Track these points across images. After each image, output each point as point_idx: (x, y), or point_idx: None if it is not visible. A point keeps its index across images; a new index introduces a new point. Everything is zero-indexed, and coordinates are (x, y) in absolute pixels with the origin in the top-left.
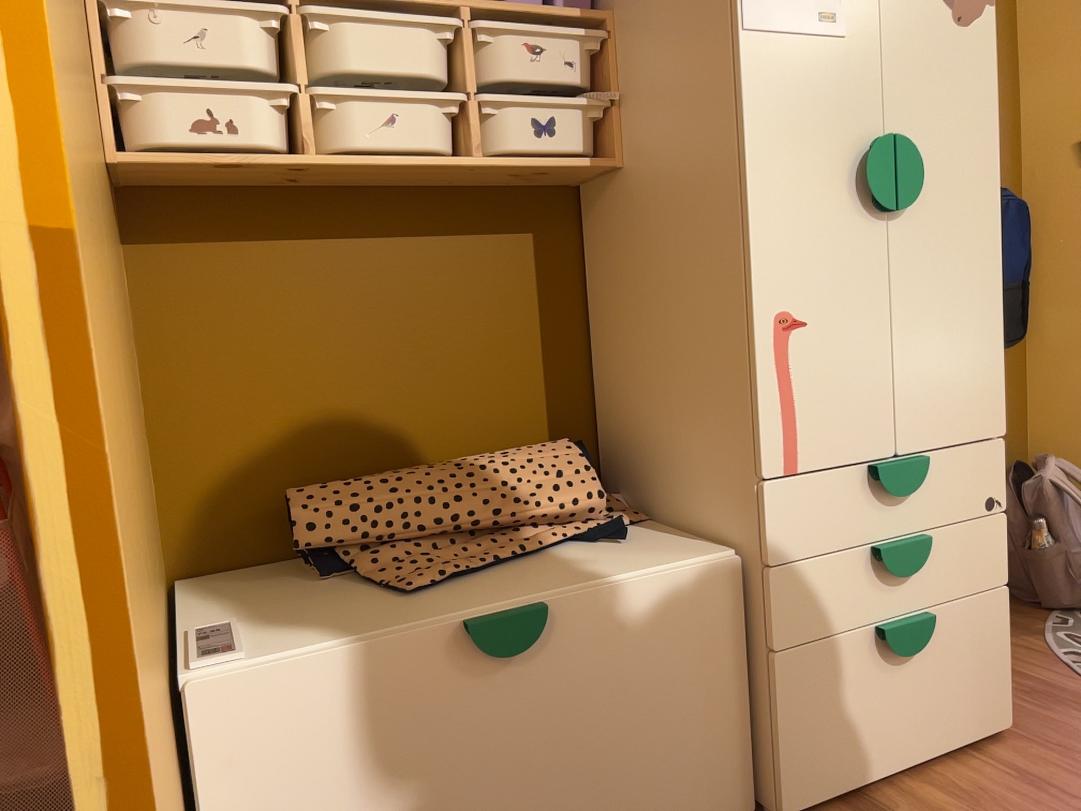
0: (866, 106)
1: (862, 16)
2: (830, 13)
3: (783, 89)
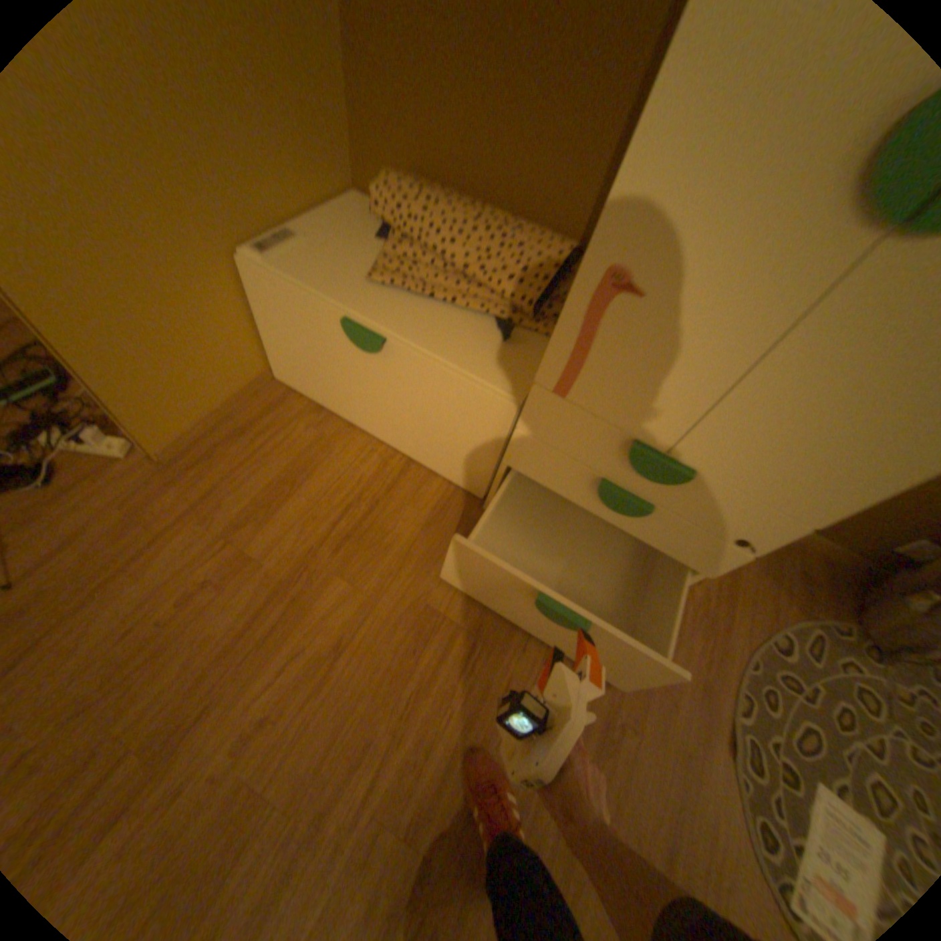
0: None
1: None
2: None
3: None
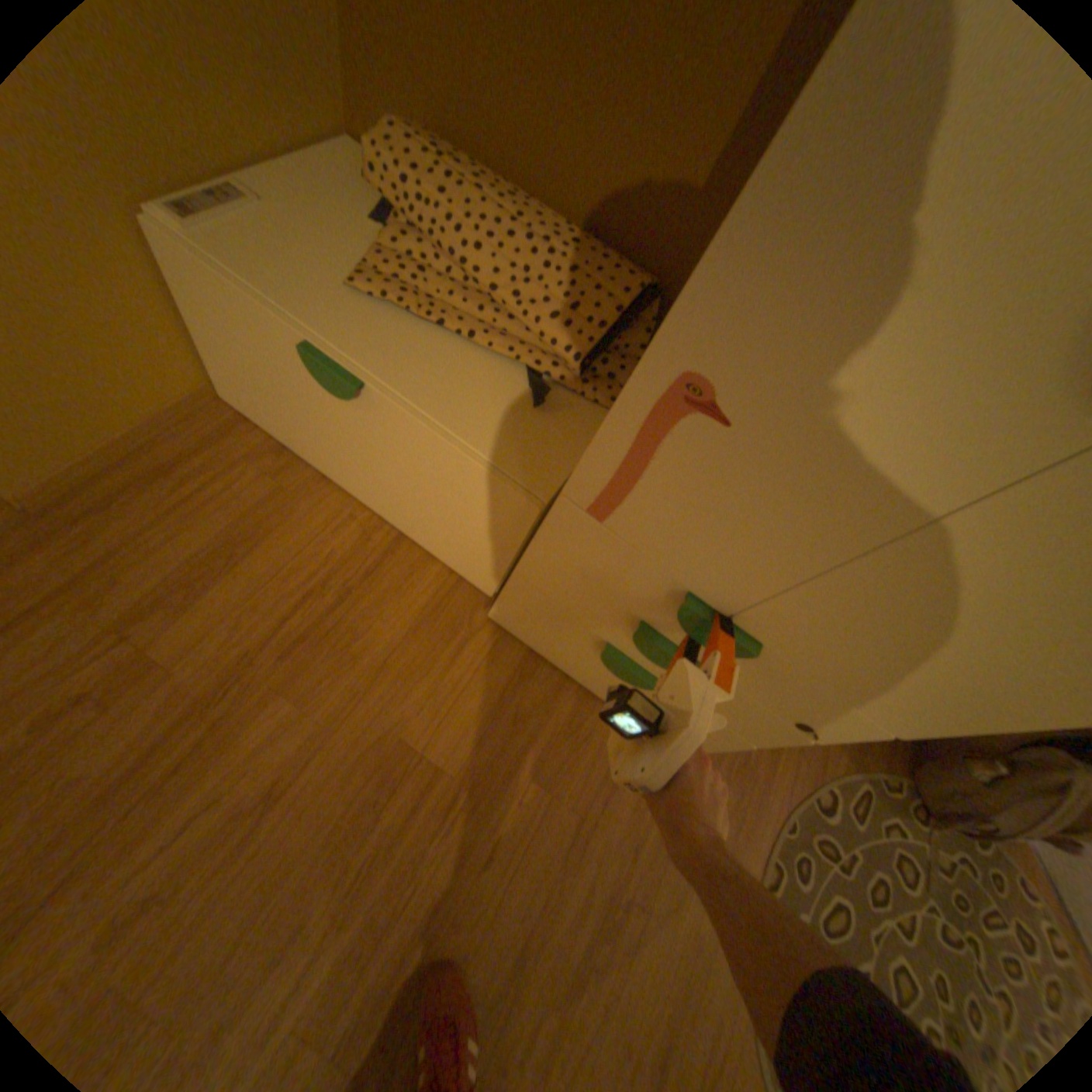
0: None
1: None
2: None
3: None
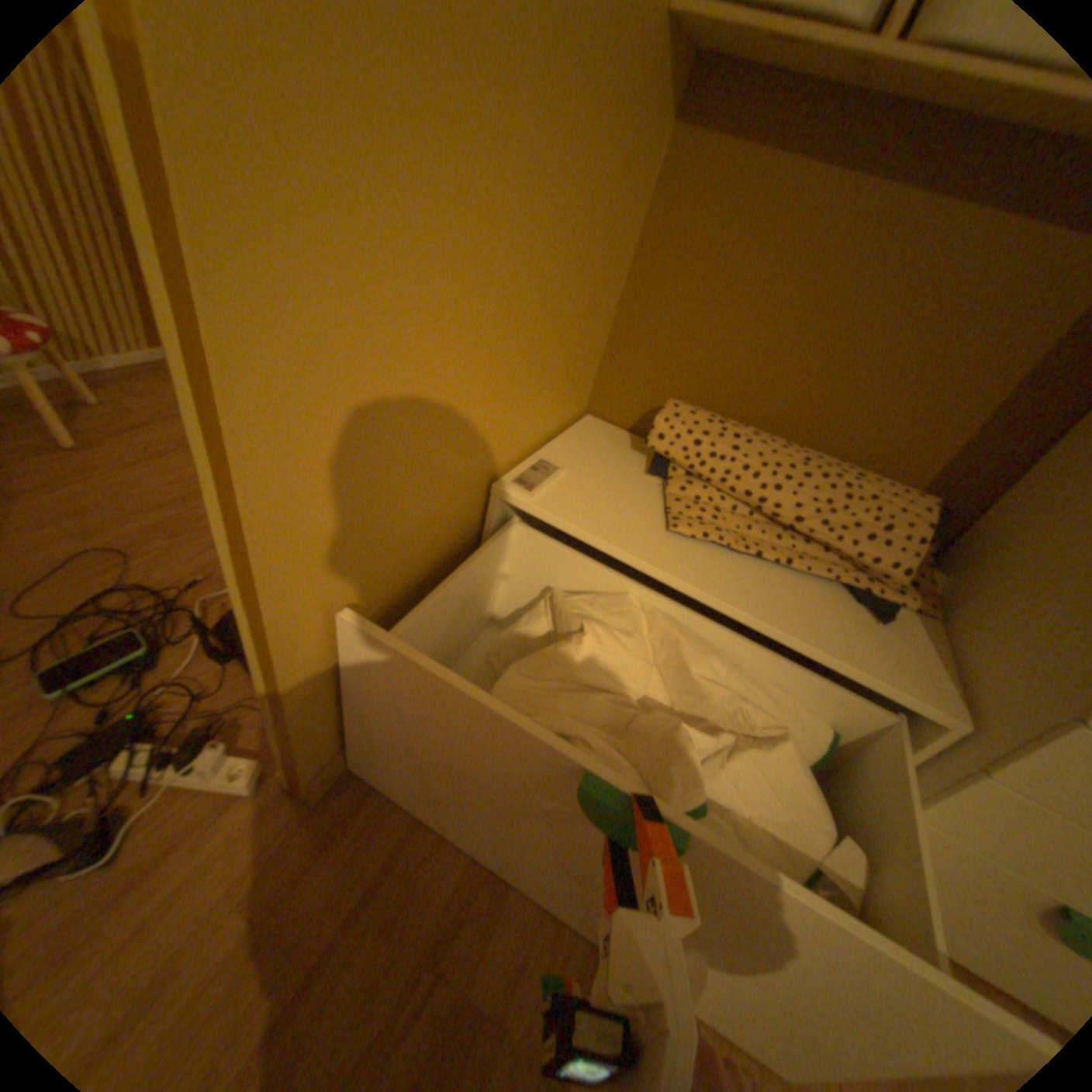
0: None
1: None
2: None
3: None
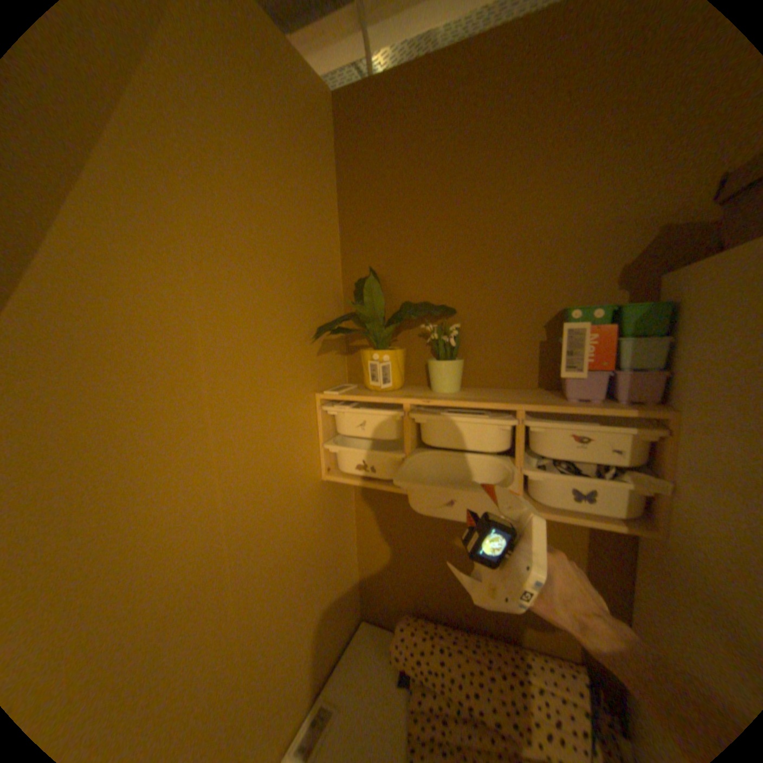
0: None
1: None
2: None
3: None
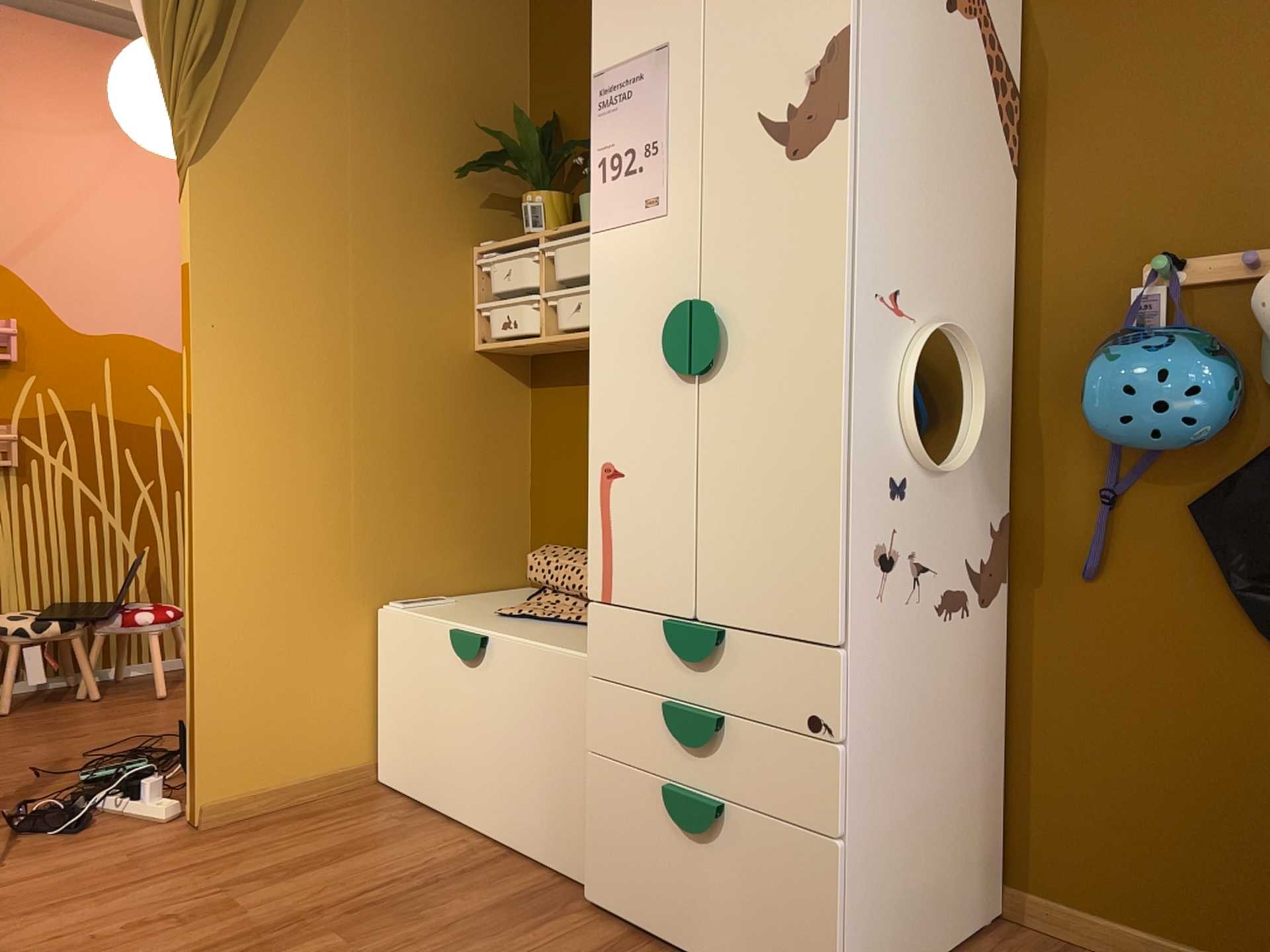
0: (682, 273)
1: (683, 189)
2: (654, 196)
3: (616, 273)
